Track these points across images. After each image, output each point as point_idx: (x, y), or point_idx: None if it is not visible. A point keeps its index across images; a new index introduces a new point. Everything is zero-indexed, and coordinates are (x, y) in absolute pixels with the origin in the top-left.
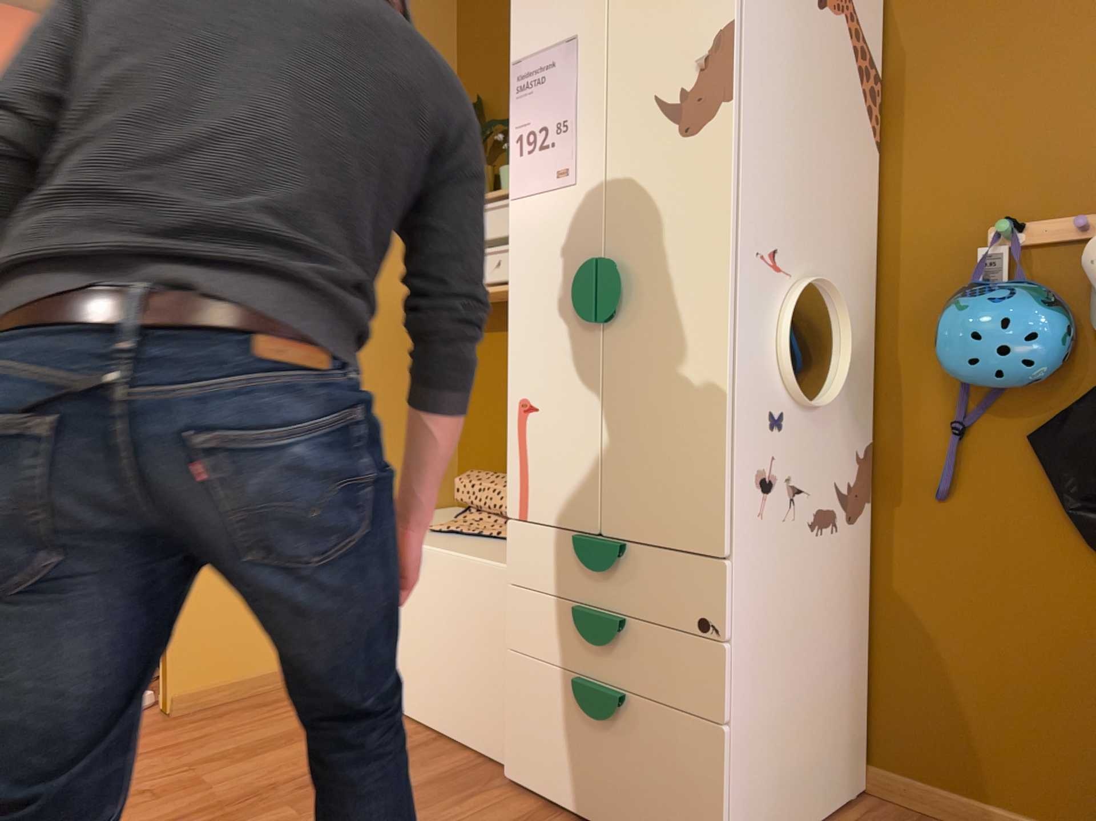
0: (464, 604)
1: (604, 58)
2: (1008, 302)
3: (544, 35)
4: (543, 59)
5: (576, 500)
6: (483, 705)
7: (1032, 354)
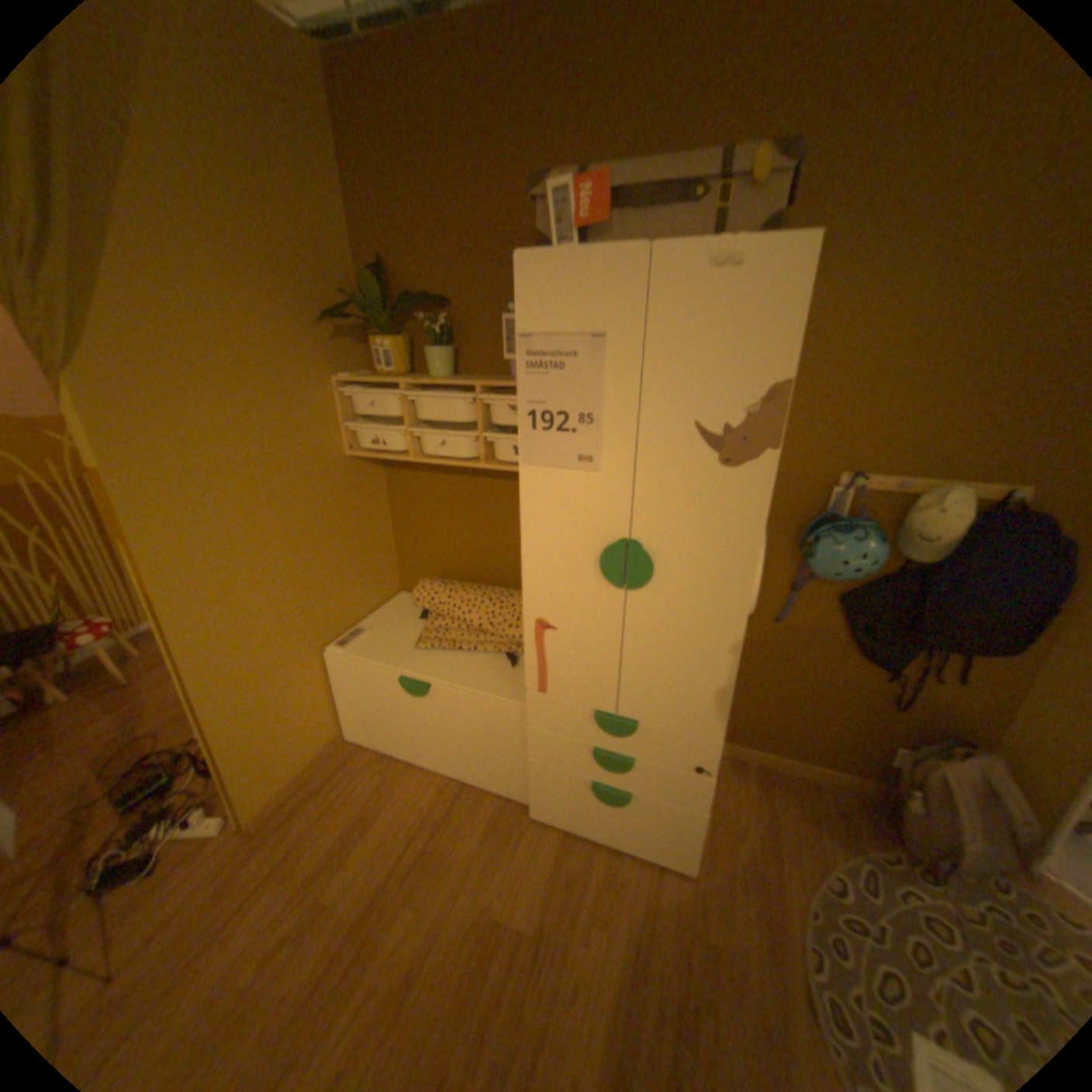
0: (480, 721)
1: (639, 367)
2: (865, 541)
3: (560, 317)
4: (559, 342)
5: (594, 691)
6: (501, 773)
7: (869, 571)
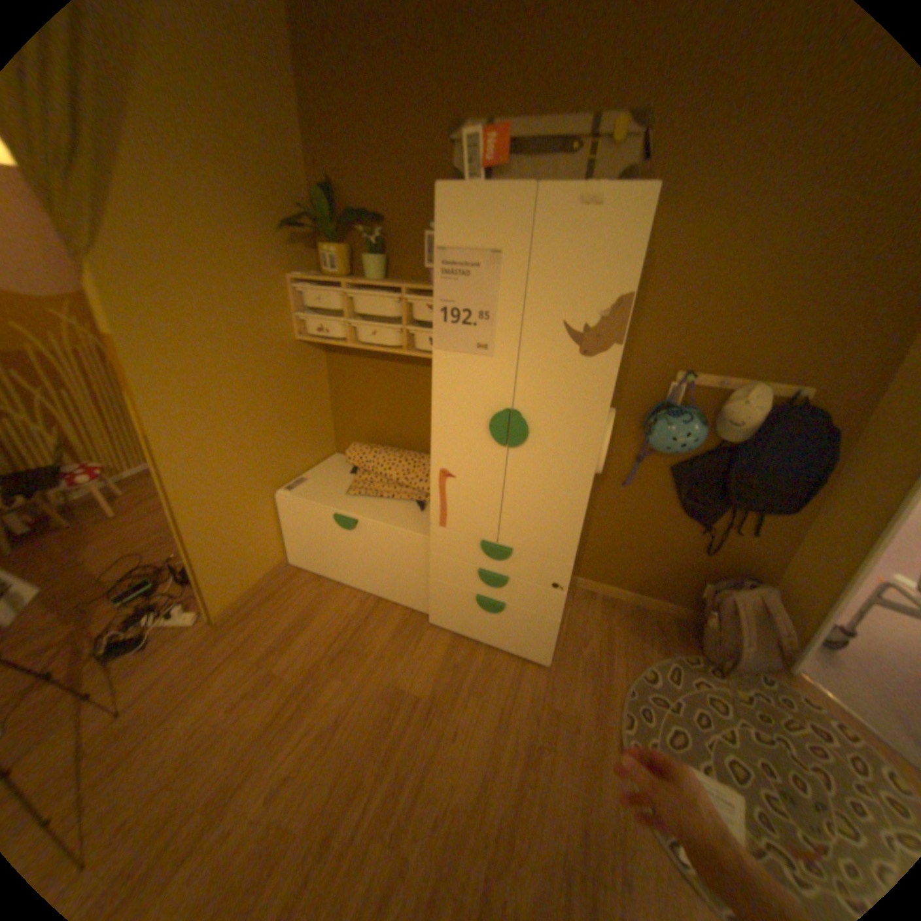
0: (394, 549)
1: (524, 278)
2: (690, 424)
3: (469, 237)
4: (467, 256)
5: (480, 525)
6: (408, 590)
7: (692, 447)
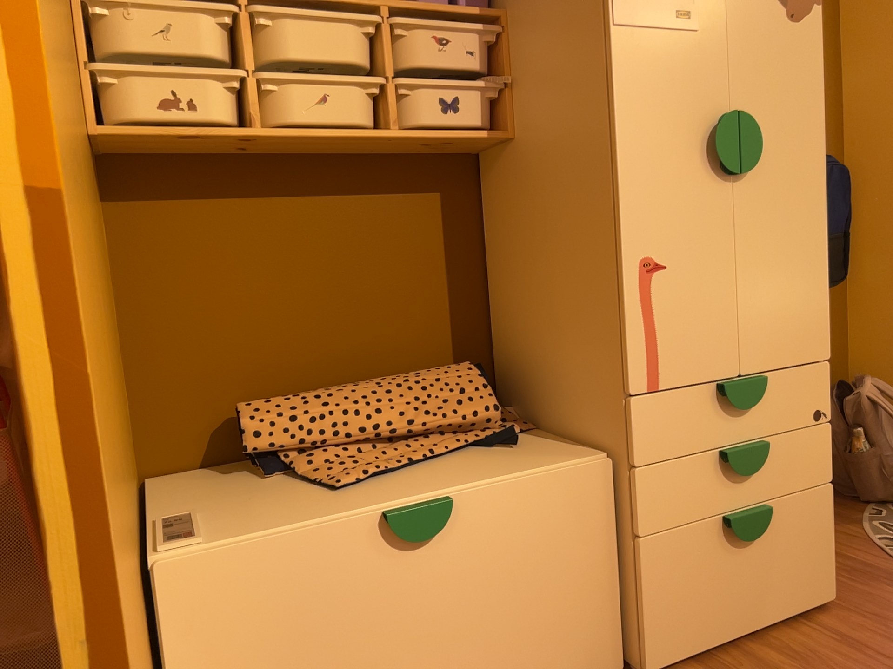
0: (541, 530)
1: None
2: None
3: None
4: None
5: (715, 351)
6: (578, 630)
7: None
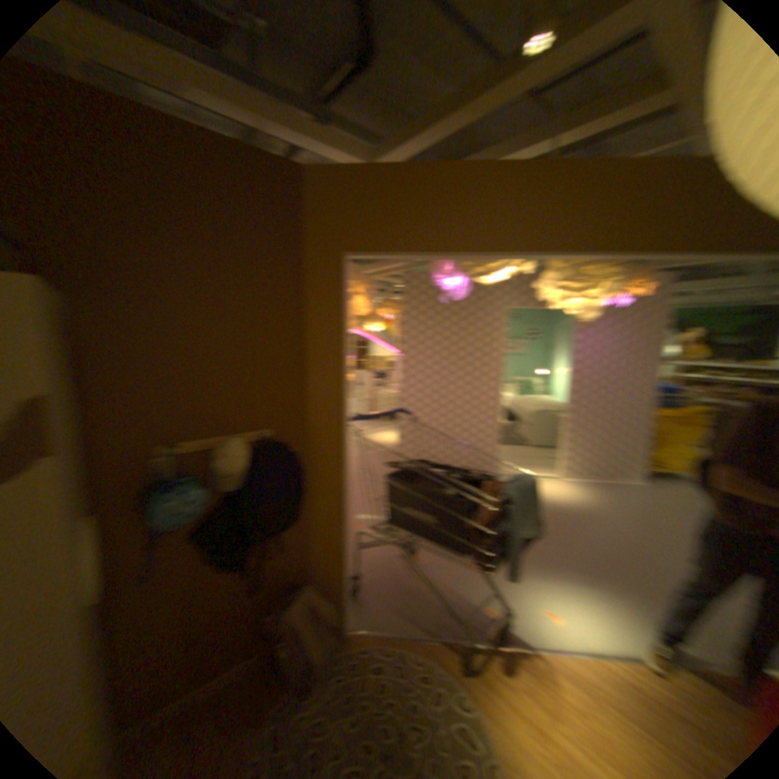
0: None
1: None
2: (179, 494)
3: None
4: None
5: None
6: None
7: (191, 513)
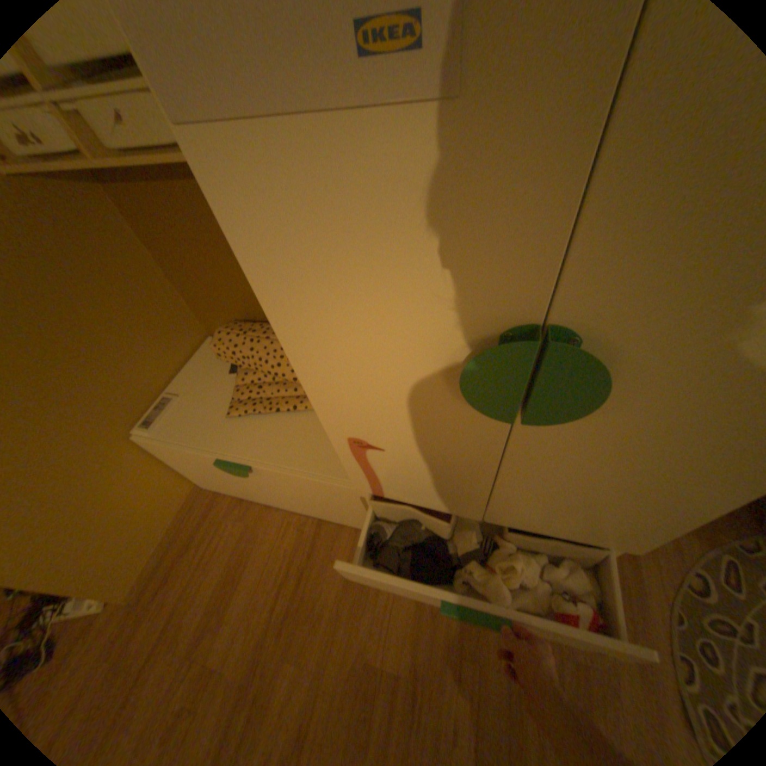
0: (316, 491)
1: None
2: None
3: None
4: None
5: (450, 503)
6: (351, 519)
7: None
